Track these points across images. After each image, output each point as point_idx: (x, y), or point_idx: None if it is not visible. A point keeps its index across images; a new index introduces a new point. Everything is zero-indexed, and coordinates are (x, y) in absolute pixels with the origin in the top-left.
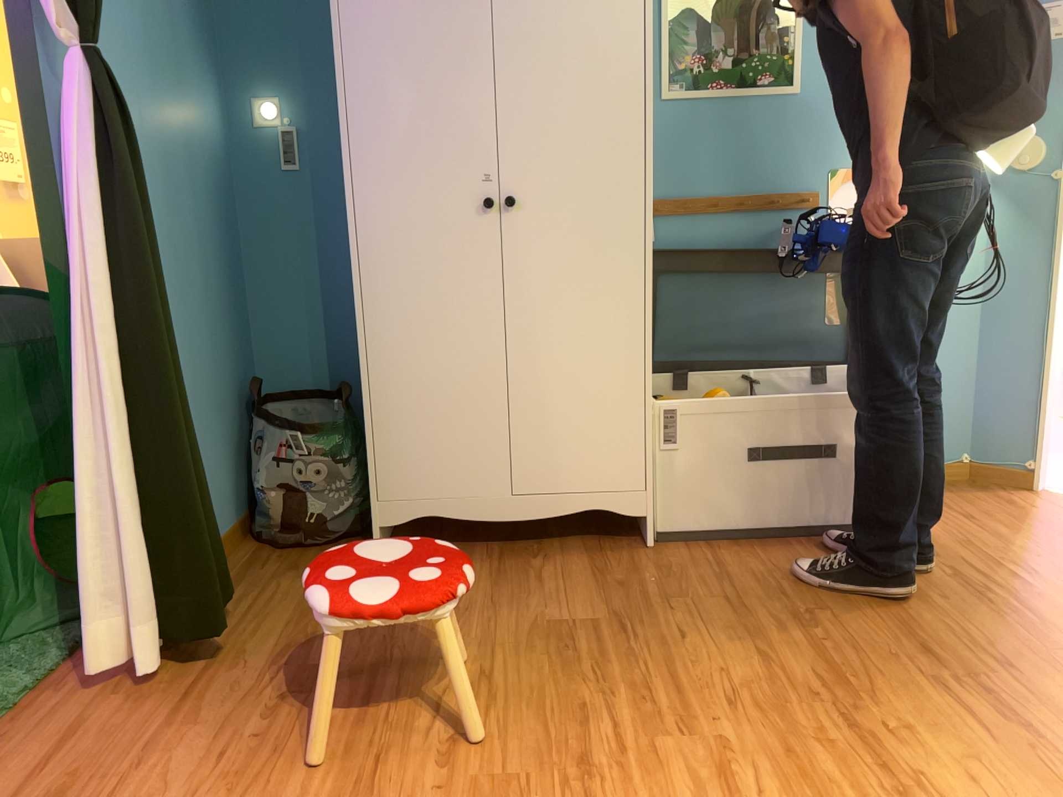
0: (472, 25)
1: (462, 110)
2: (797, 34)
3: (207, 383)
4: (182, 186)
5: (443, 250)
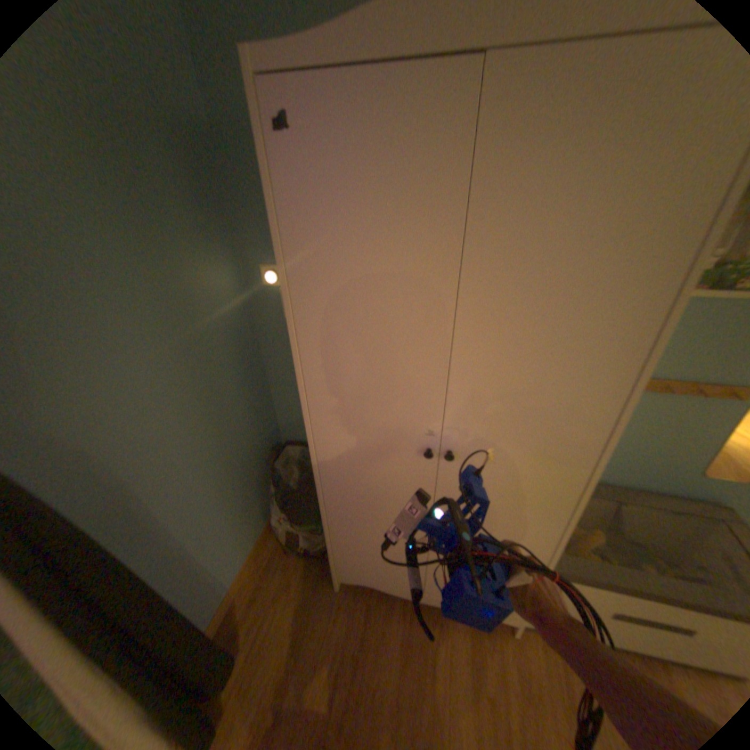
0: (439, 295)
1: (417, 375)
2: None
3: (233, 480)
4: (193, 373)
5: (389, 470)
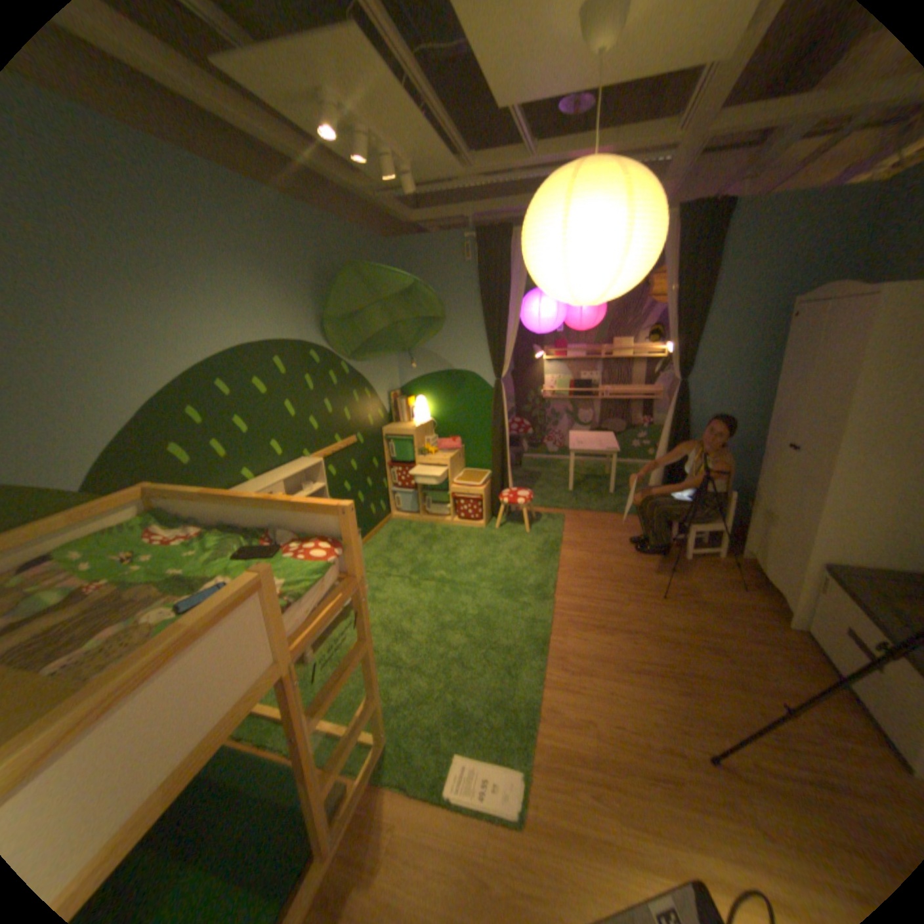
0: (808, 373)
1: (798, 407)
2: None
3: (749, 476)
4: (761, 409)
5: (780, 460)
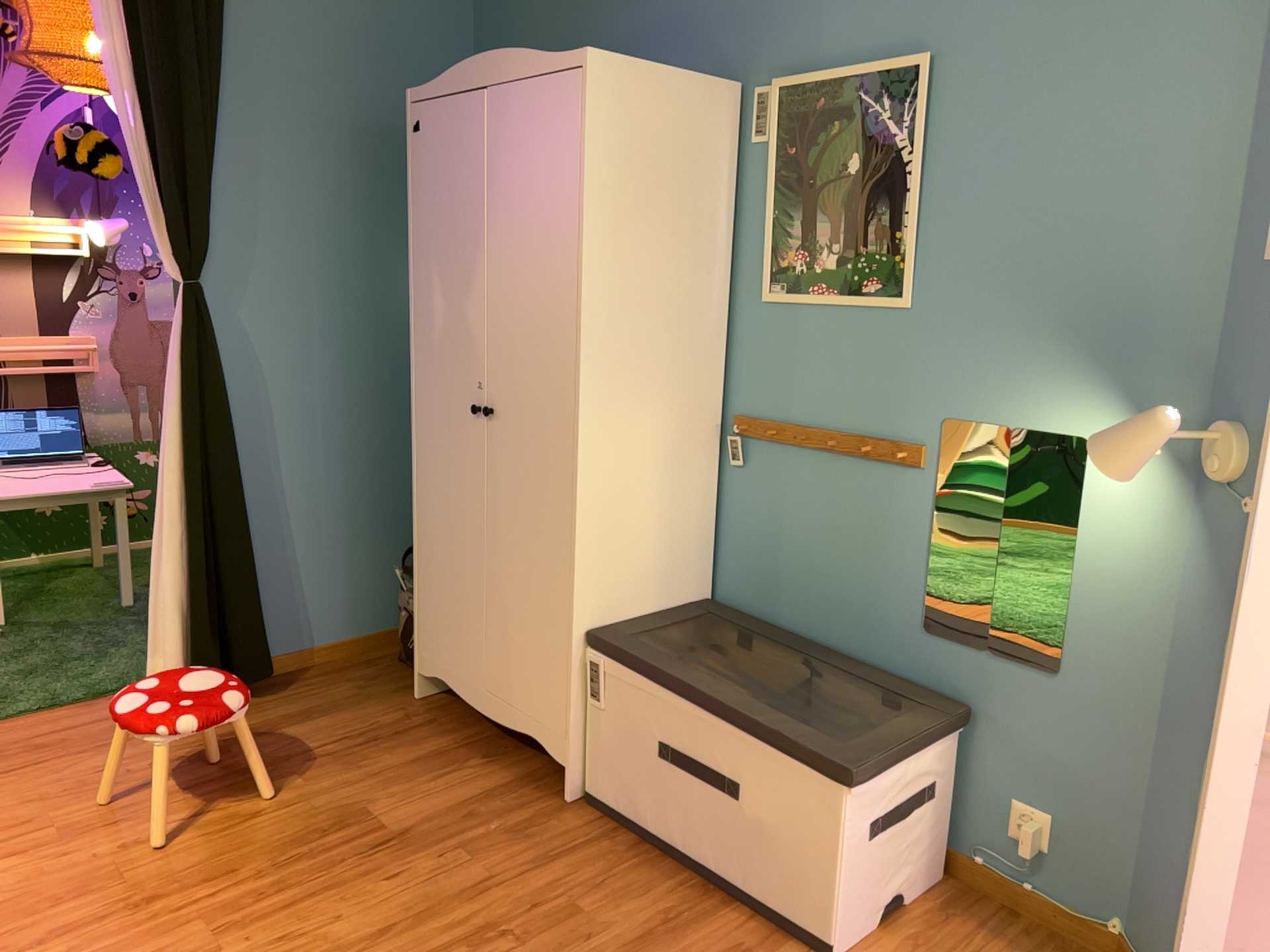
0: (476, 242)
1: (468, 318)
2: (910, 228)
3: (372, 508)
4: (369, 350)
5: (454, 443)
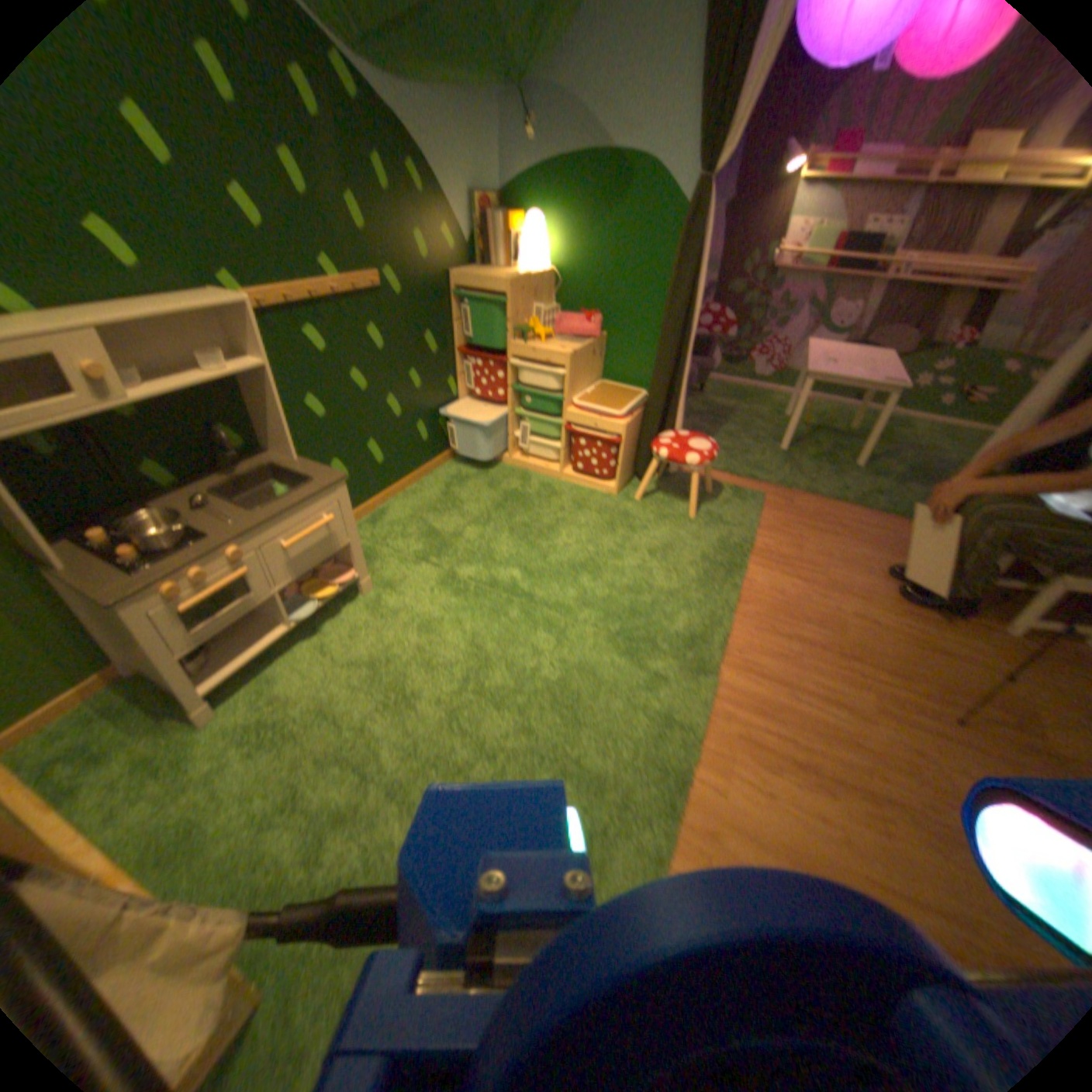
0: None
1: None
2: None
3: None
4: None
5: None
